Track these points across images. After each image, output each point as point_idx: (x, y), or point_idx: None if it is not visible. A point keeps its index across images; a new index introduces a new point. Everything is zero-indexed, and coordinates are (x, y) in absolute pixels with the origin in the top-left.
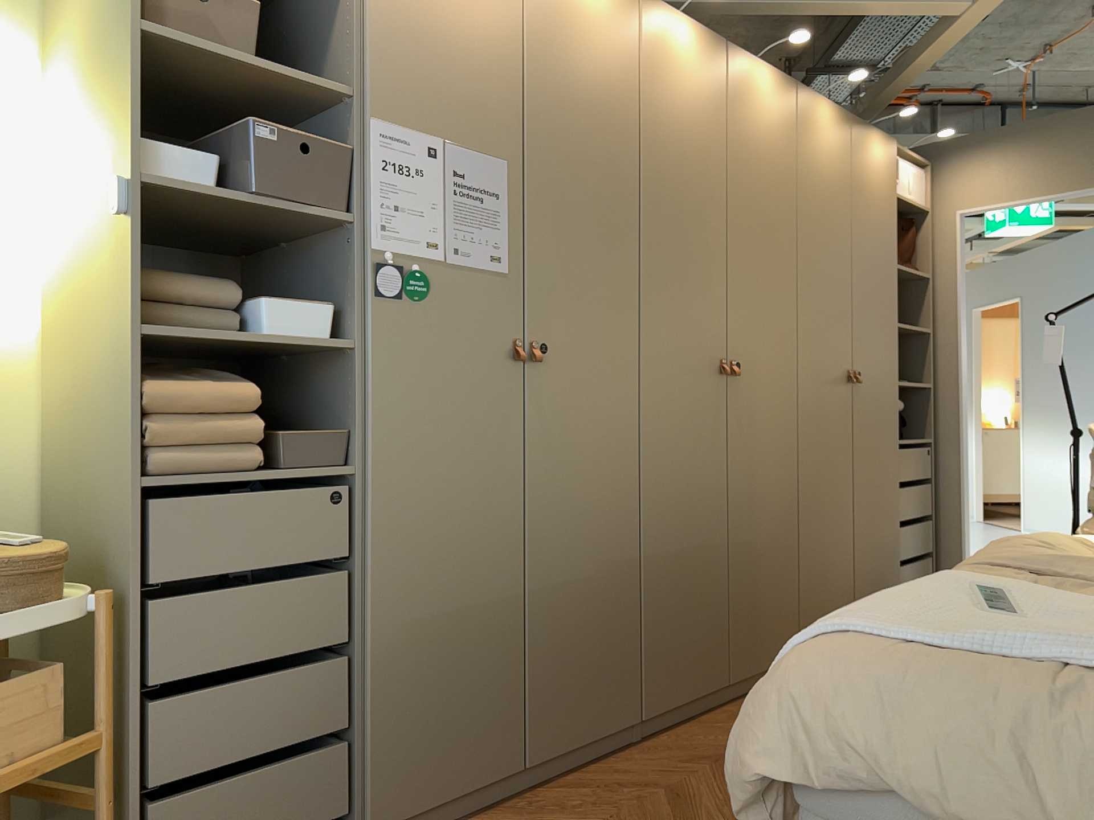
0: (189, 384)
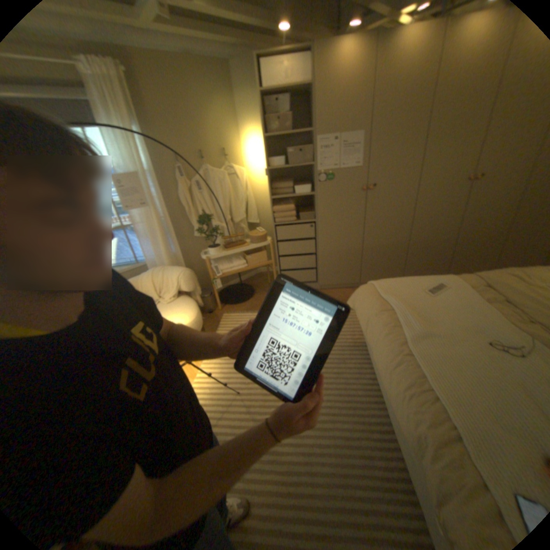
0: (281, 206)
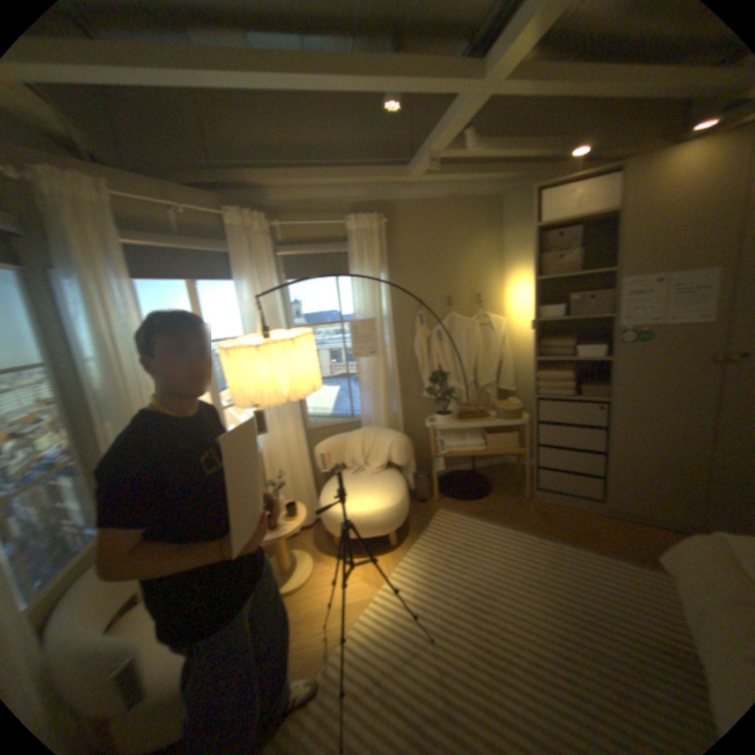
0: (552, 372)
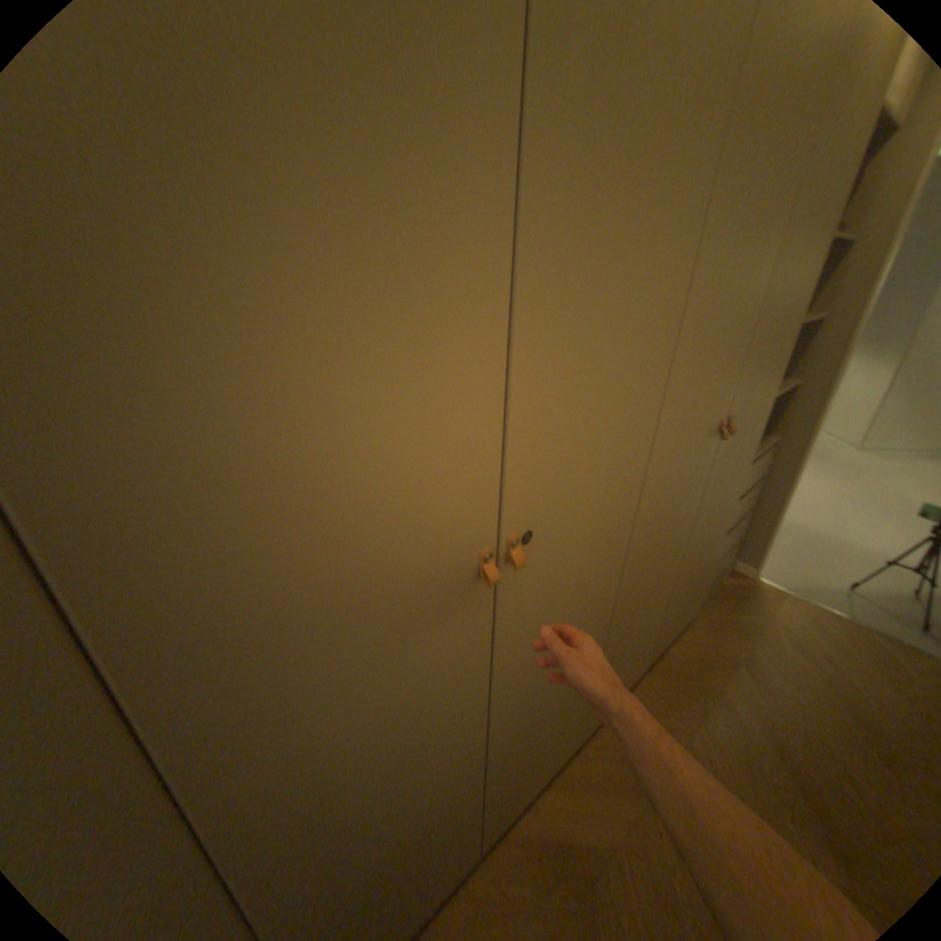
0: None
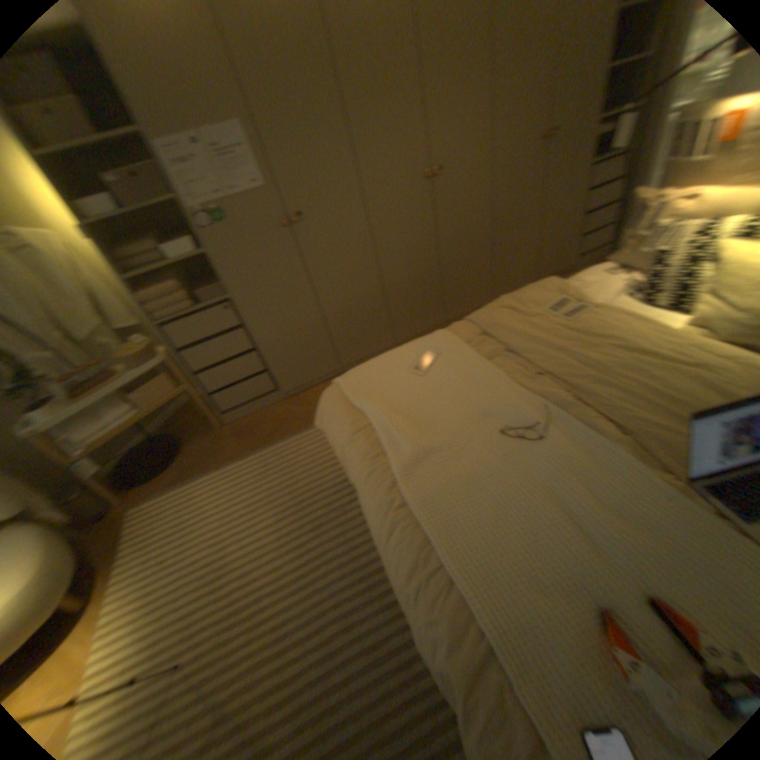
0: (147, 289)
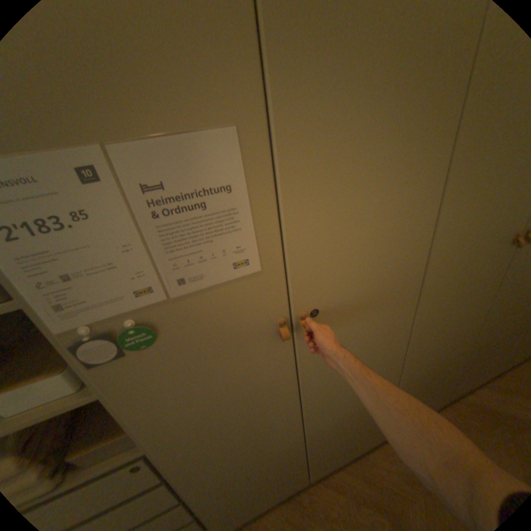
0: None
